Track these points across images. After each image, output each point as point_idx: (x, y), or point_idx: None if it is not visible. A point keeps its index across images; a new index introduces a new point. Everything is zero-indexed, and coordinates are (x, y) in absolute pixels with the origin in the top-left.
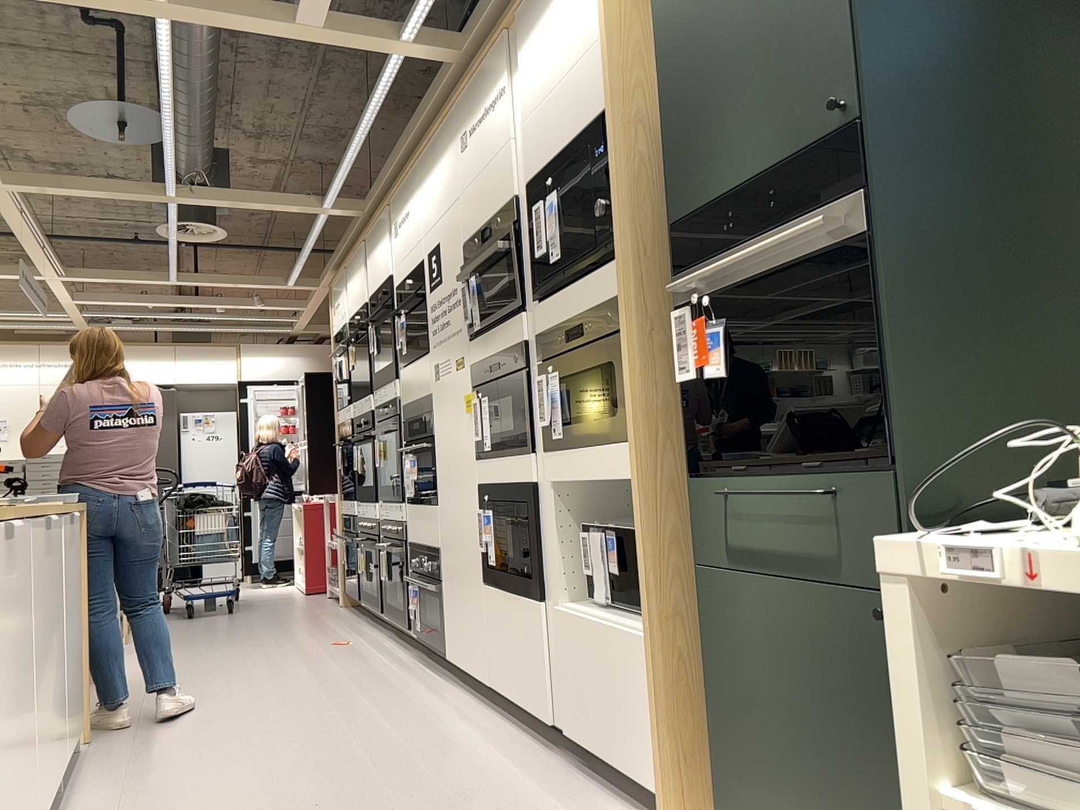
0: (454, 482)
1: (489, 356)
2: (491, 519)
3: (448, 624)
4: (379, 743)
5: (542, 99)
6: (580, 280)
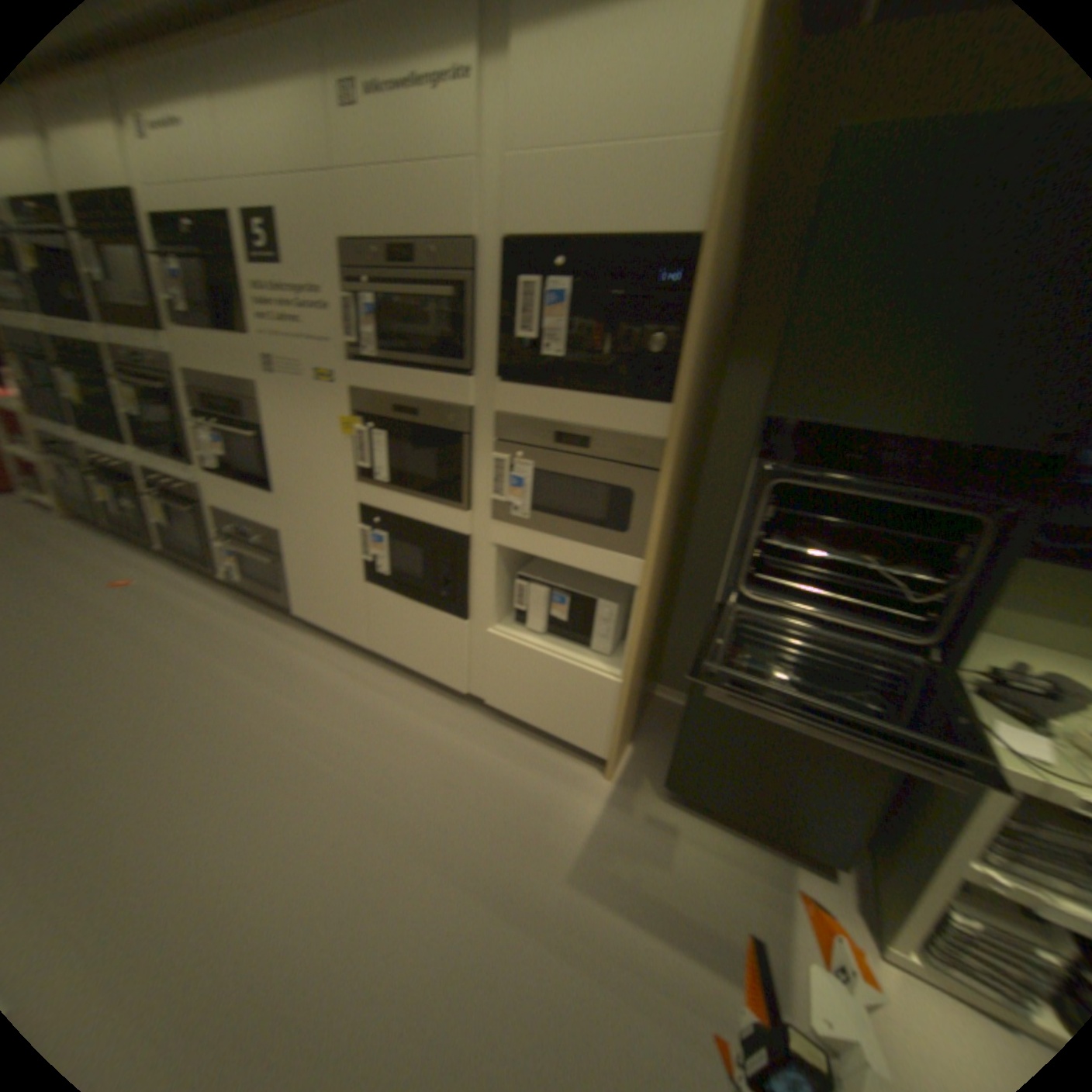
0: (312, 485)
1: (394, 394)
2: (387, 539)
3: (296, 589)
4: (308, 731)
5: (560, 140)
6: (586, 392)
